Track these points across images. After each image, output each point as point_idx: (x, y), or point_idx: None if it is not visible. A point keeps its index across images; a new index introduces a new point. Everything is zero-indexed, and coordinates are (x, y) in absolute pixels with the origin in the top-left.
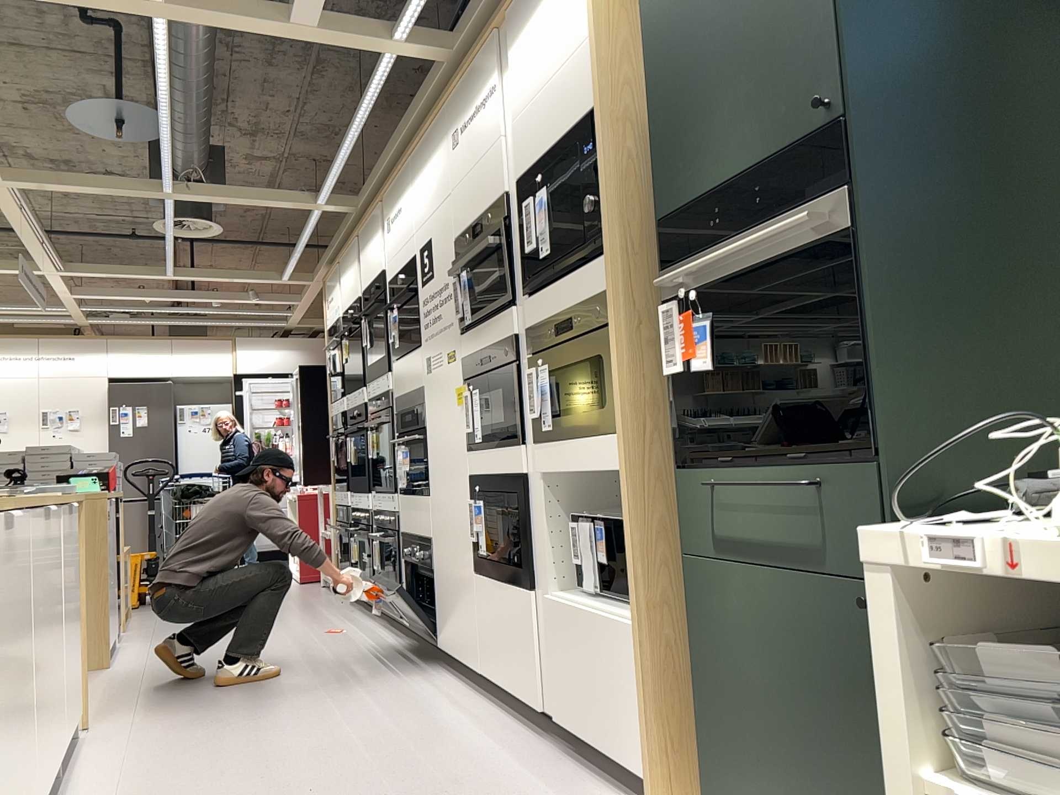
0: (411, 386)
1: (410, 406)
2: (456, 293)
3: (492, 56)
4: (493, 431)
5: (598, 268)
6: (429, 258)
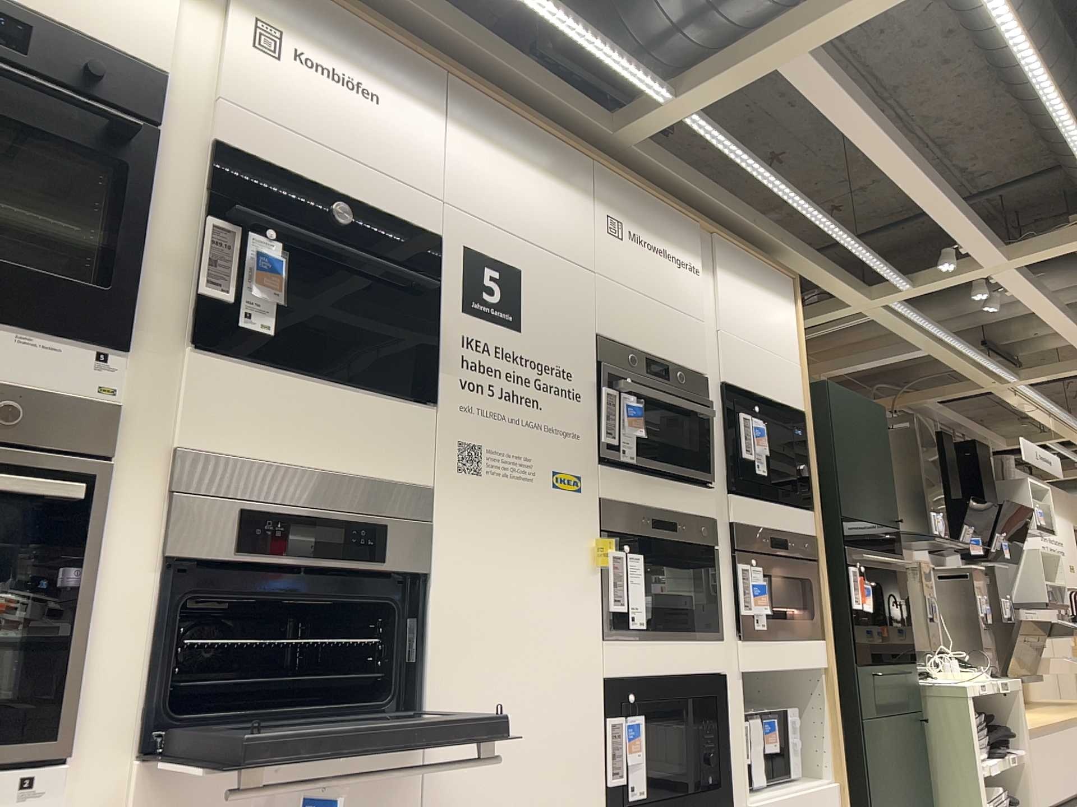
0: (363, 467)
1: (326, 506)
2: (599, 405)
3: (694, 239)
4: (671, 617)
5: (803, 515)
6: (509, 292)
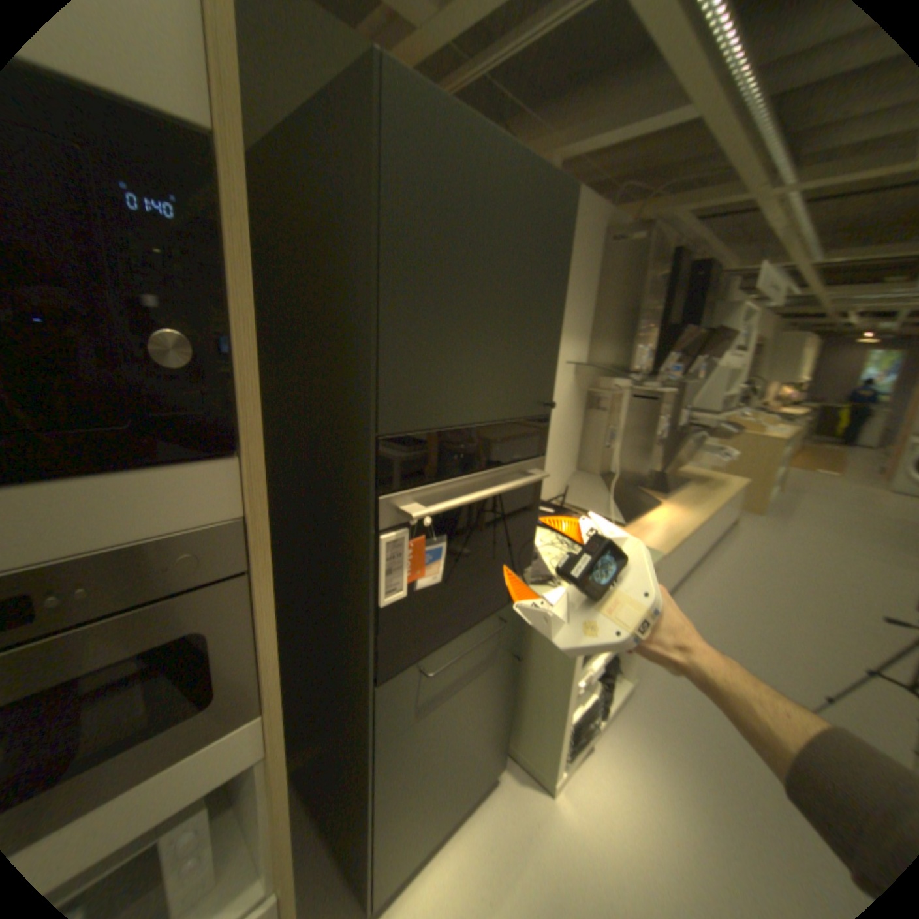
0: None
1: None
2: None
3: None
4: None
5: (169, 487)
6: None
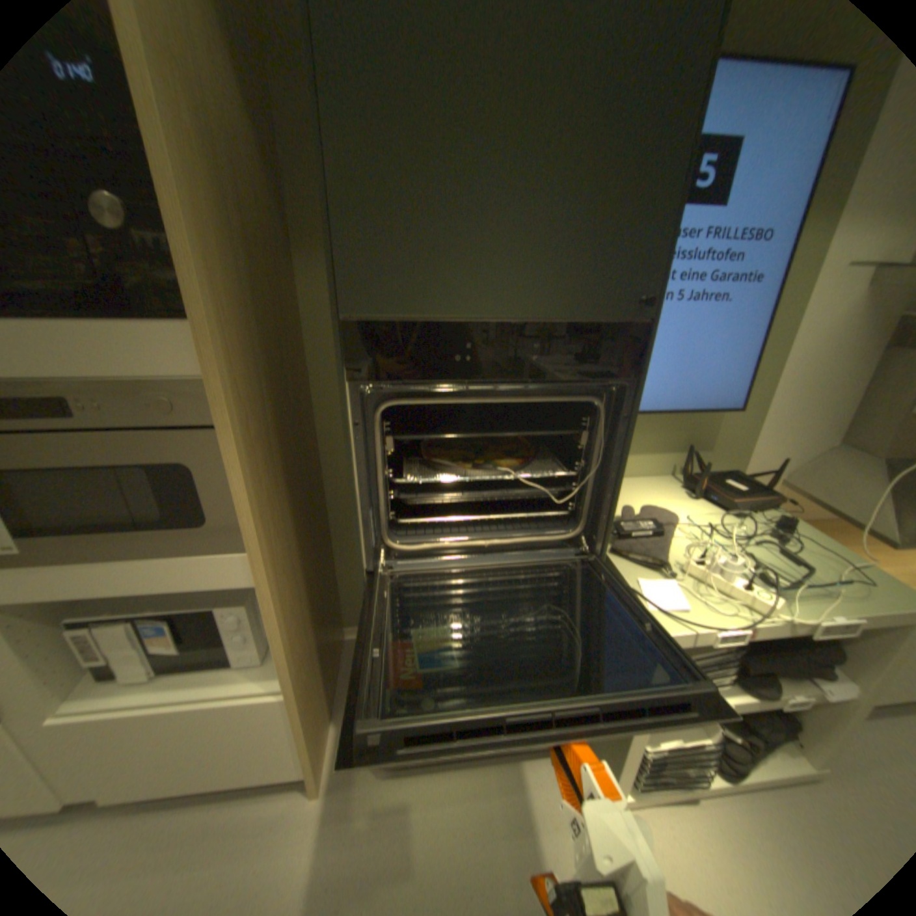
0: None
1: None
2: None
3: None
4: None
5: (135, 335)
6: None
